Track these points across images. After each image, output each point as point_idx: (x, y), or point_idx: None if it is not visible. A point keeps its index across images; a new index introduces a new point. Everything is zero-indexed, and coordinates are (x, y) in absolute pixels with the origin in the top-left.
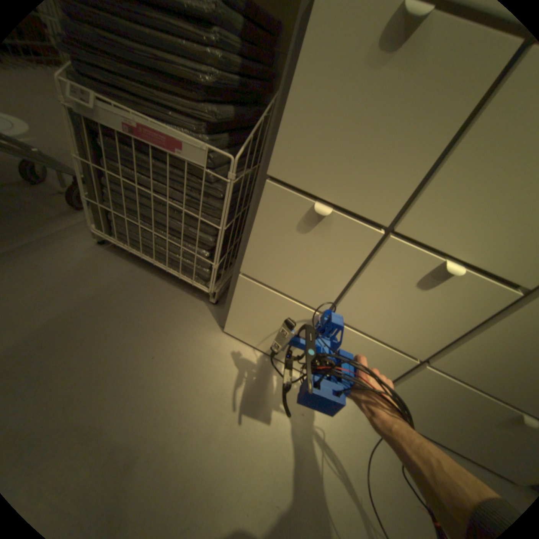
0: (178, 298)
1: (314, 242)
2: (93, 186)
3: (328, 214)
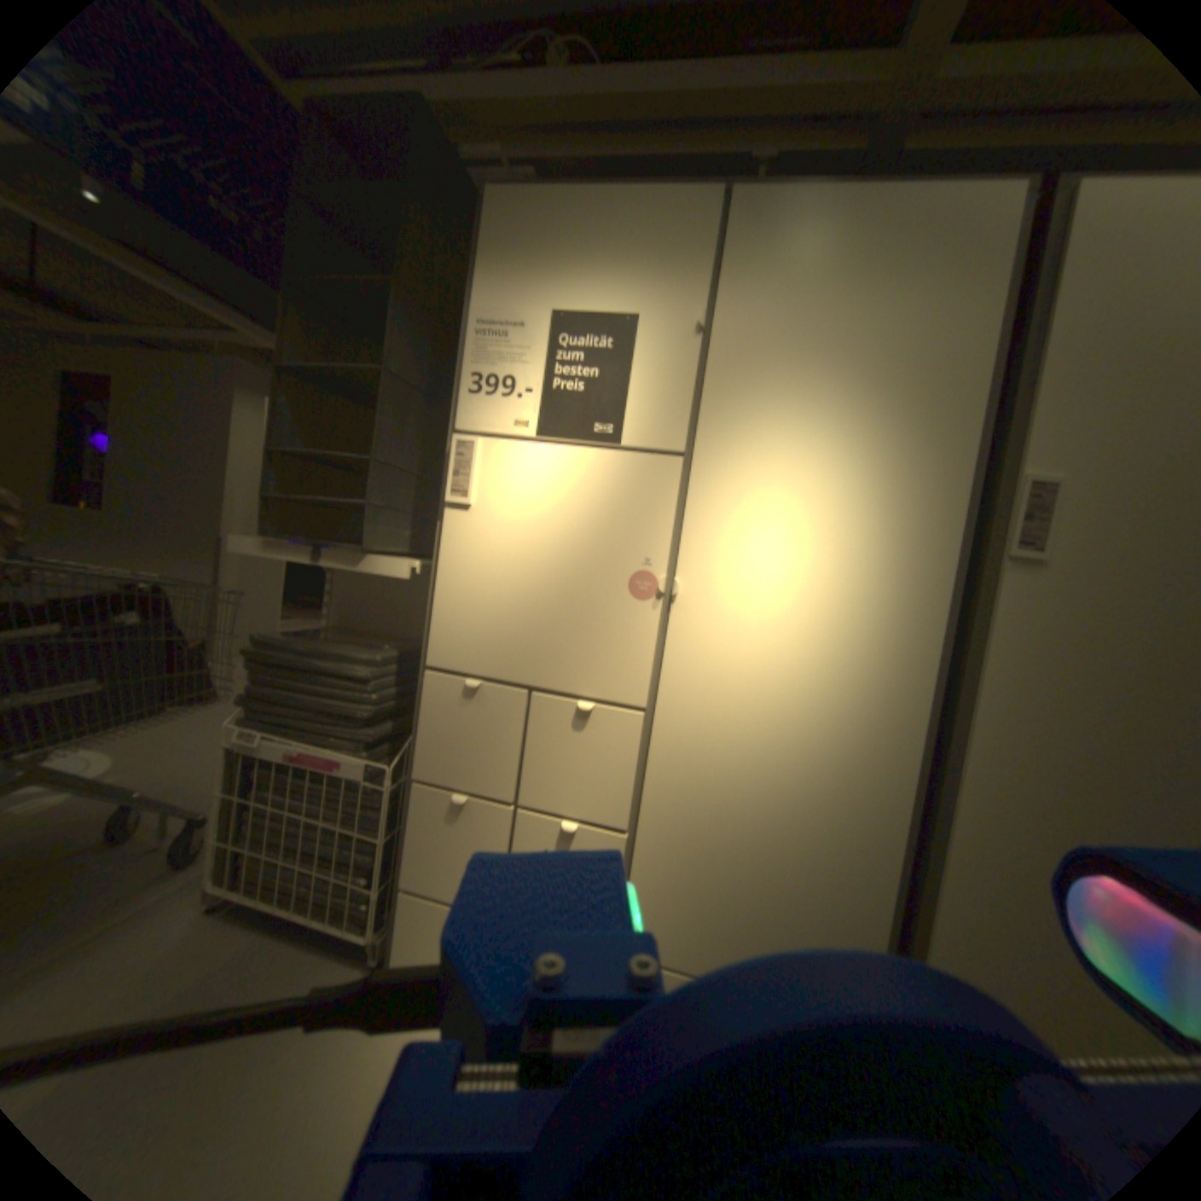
0: (318, 976)
1: (462, 835)
2: (225, 829)
3: (466, 807)
